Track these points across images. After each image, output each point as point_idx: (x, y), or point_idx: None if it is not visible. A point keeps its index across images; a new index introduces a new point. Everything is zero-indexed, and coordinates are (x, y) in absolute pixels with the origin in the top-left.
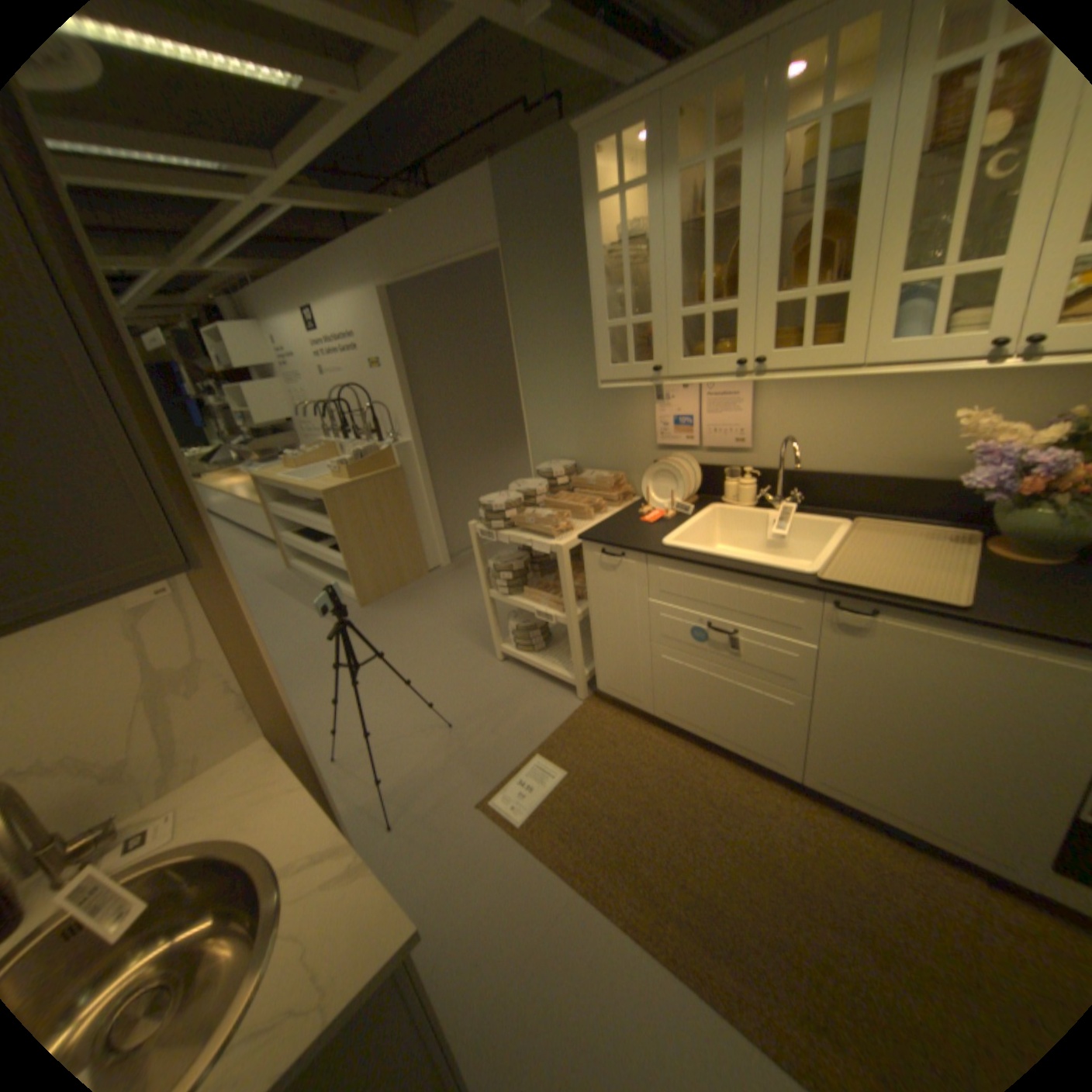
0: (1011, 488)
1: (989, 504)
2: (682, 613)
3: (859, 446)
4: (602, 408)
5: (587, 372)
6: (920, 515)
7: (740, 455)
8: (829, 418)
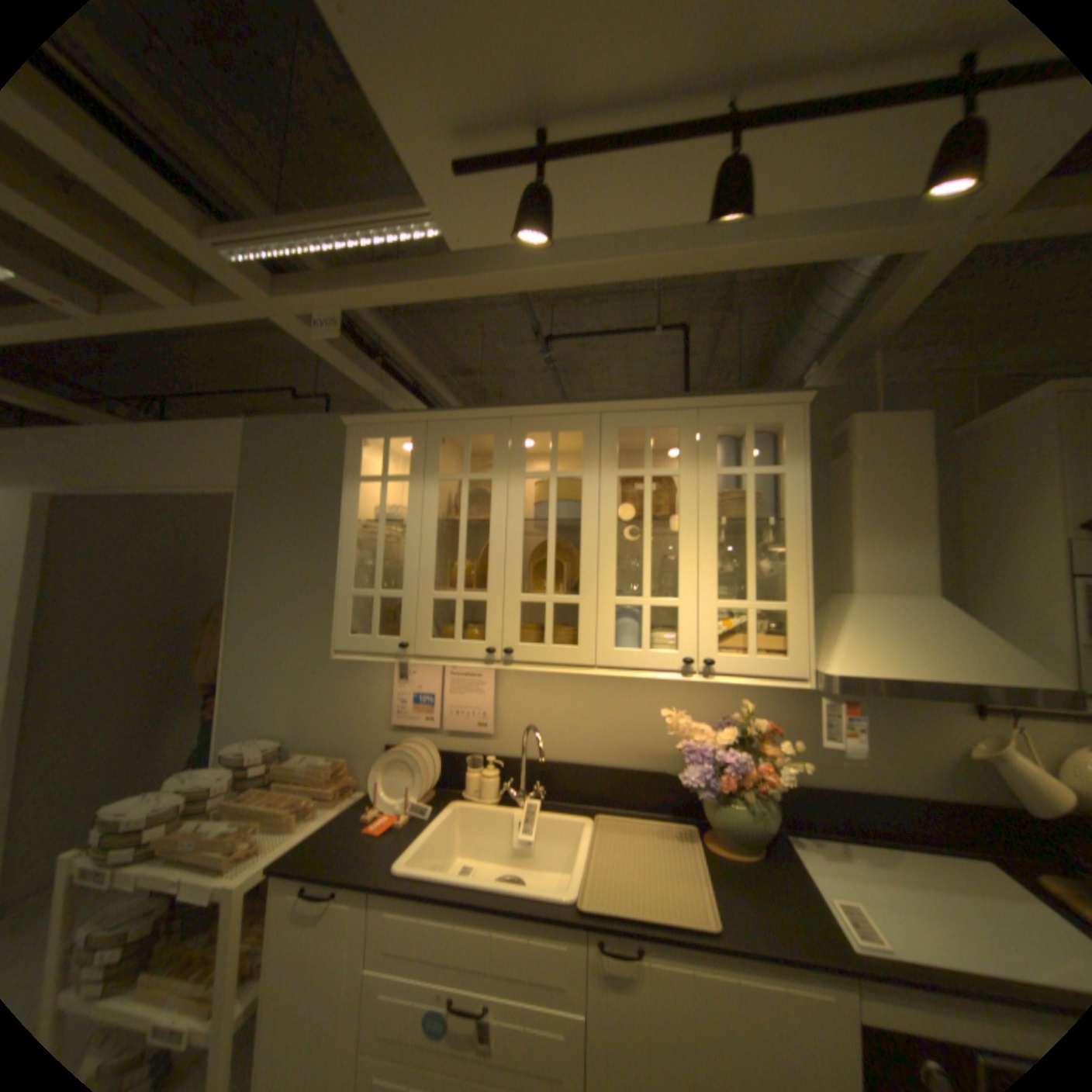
0: (713, 786)
1: (699, 800)
2: (410, 988)
3: (589, 736)
4: (330, 675)
5: (318, 633)
6: (645, 809)
7: (482, 739)
8: (562, 706)
